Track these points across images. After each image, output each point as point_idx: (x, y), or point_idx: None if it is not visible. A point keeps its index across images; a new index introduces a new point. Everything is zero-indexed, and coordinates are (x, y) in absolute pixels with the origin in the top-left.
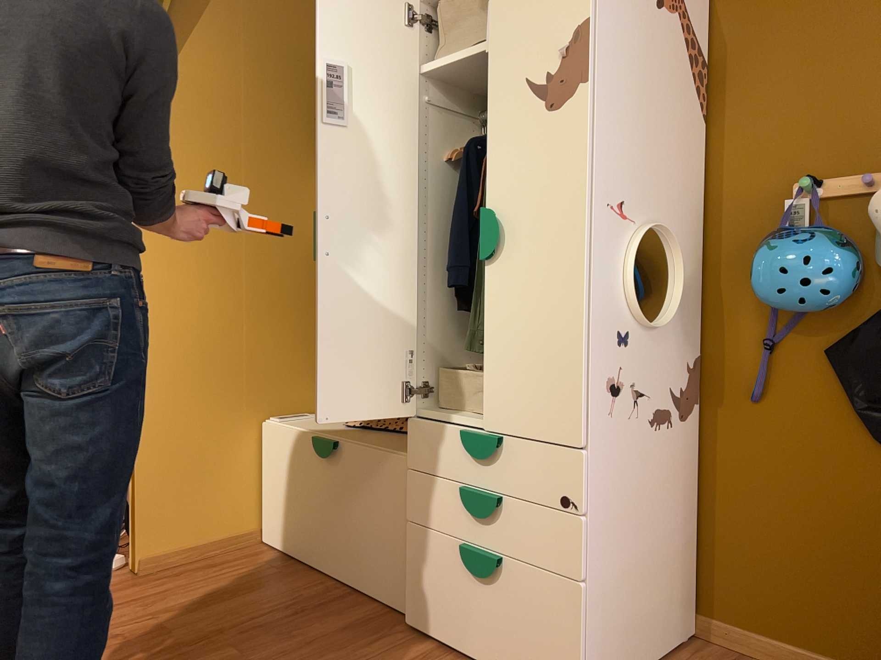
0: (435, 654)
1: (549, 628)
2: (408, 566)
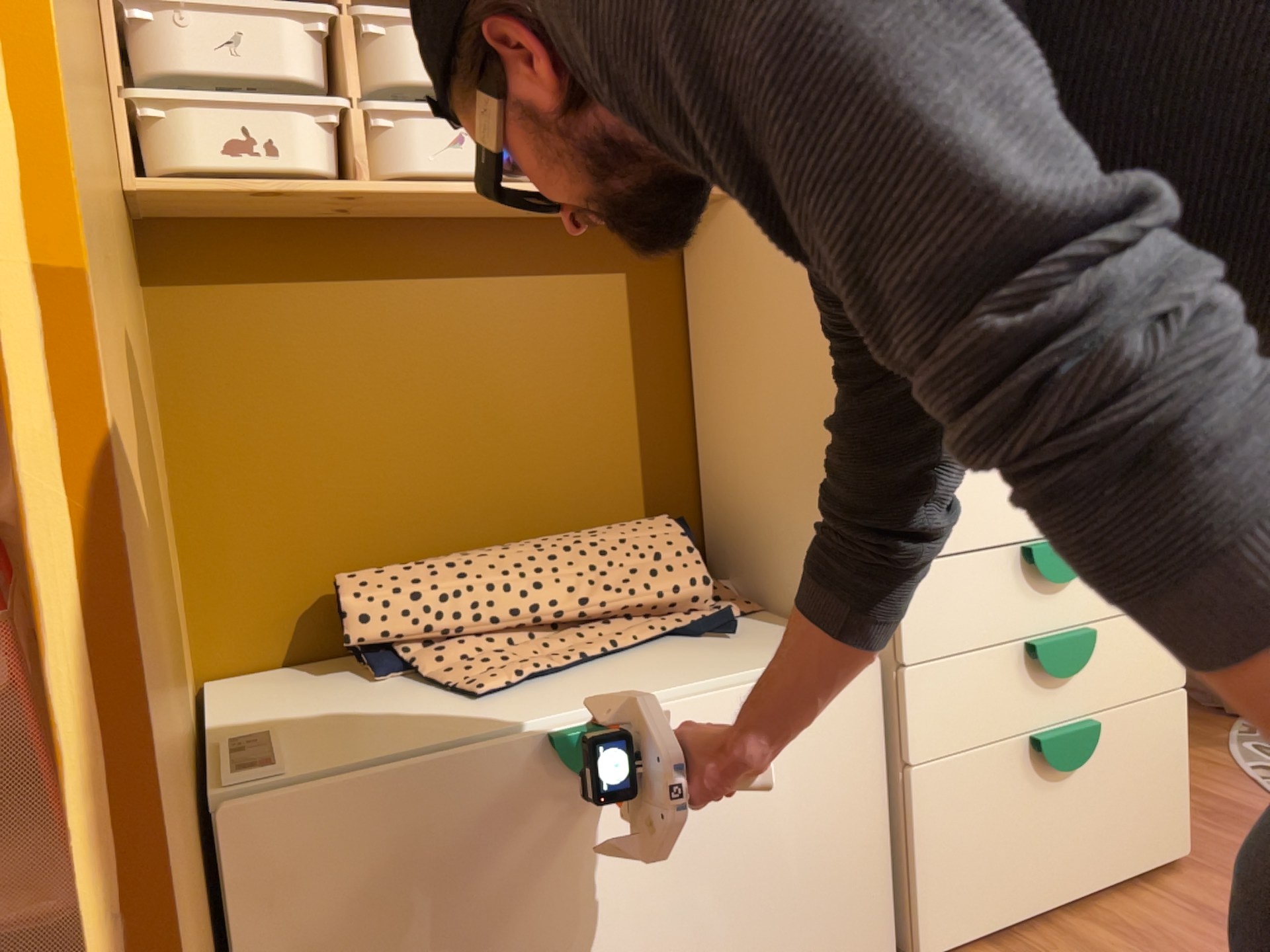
0: (1015, 948)
1: (1154, 771)
2: (913, 852)
